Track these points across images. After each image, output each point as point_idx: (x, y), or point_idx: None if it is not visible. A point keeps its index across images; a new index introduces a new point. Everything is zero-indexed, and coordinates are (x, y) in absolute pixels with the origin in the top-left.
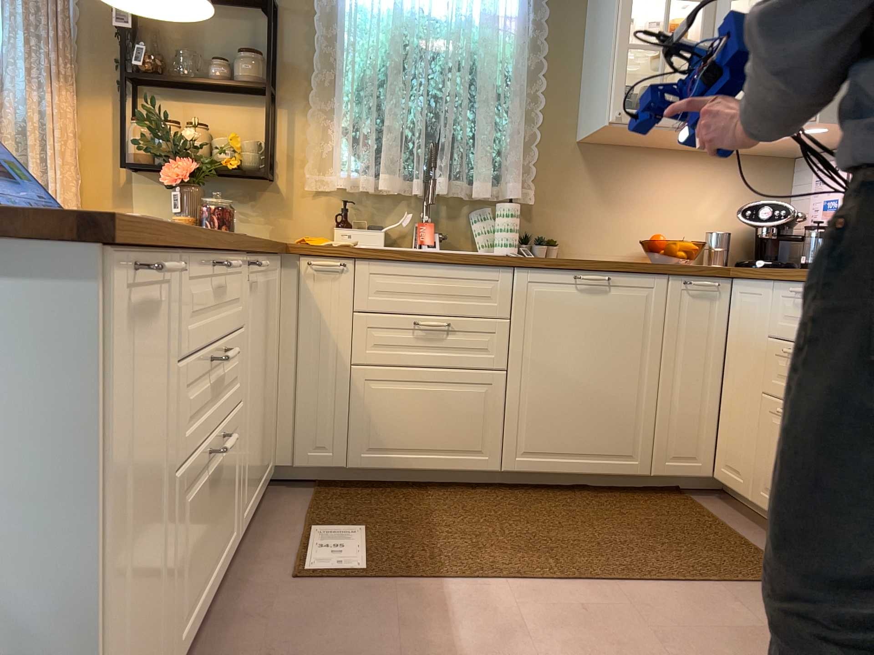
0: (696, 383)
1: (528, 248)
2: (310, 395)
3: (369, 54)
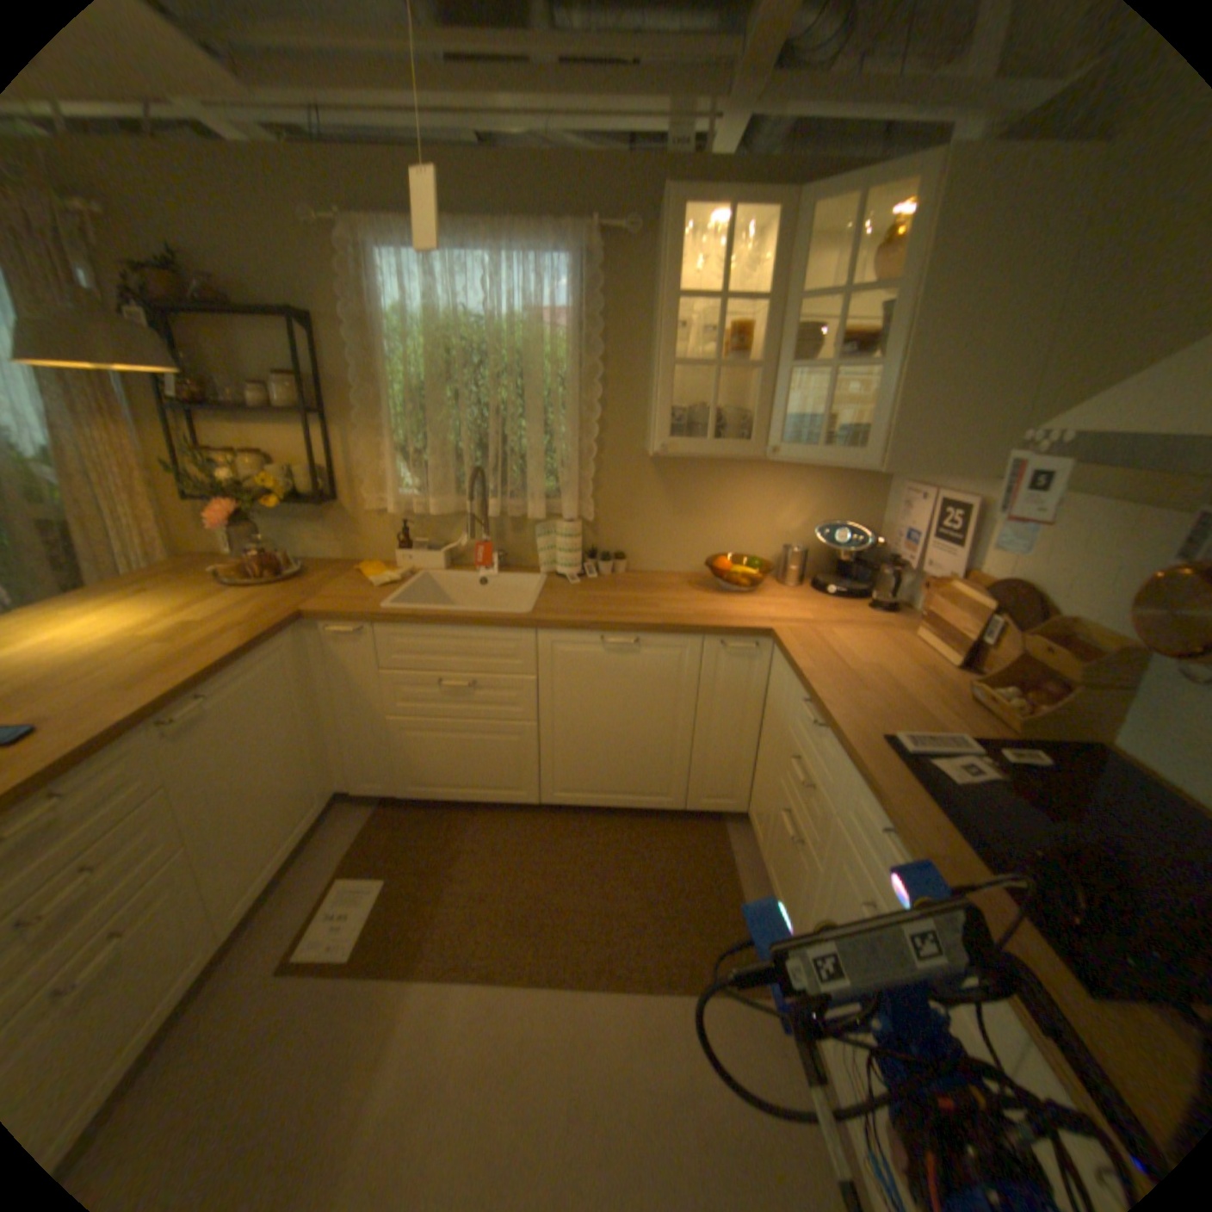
0: (731, 736)
1: (590, 568)
2: (352, 741)
3: (405, 369)
